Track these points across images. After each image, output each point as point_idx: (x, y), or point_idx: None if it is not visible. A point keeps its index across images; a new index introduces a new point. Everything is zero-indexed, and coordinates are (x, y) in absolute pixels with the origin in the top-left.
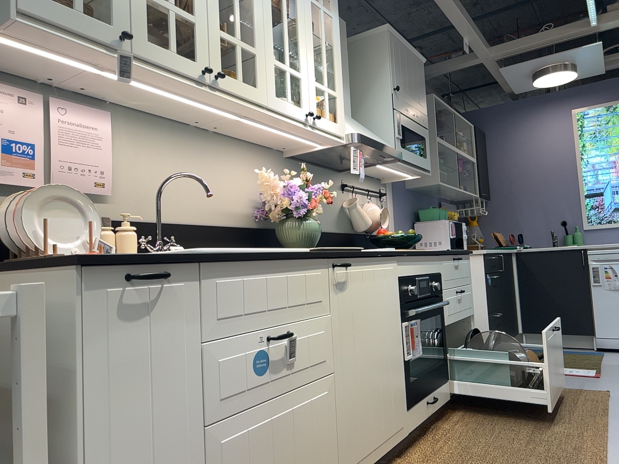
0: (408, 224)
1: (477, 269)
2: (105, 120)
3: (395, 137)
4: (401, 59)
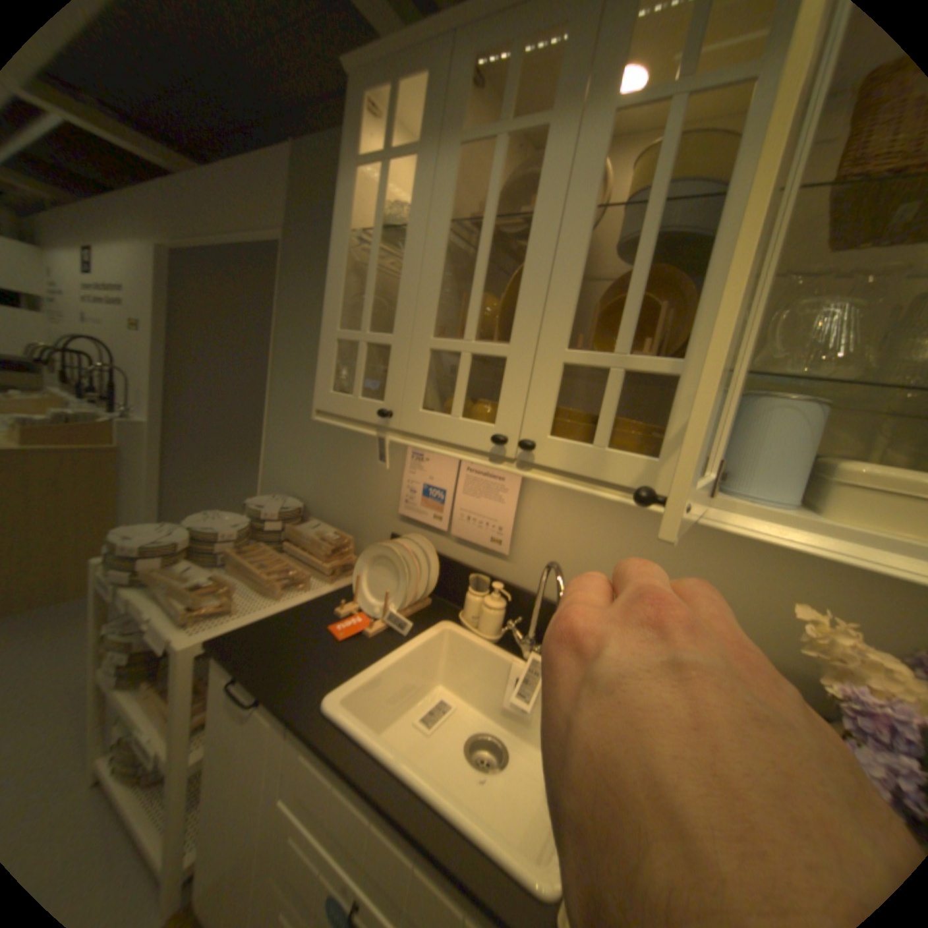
0: None
1: None
2: None
3: None
4: None
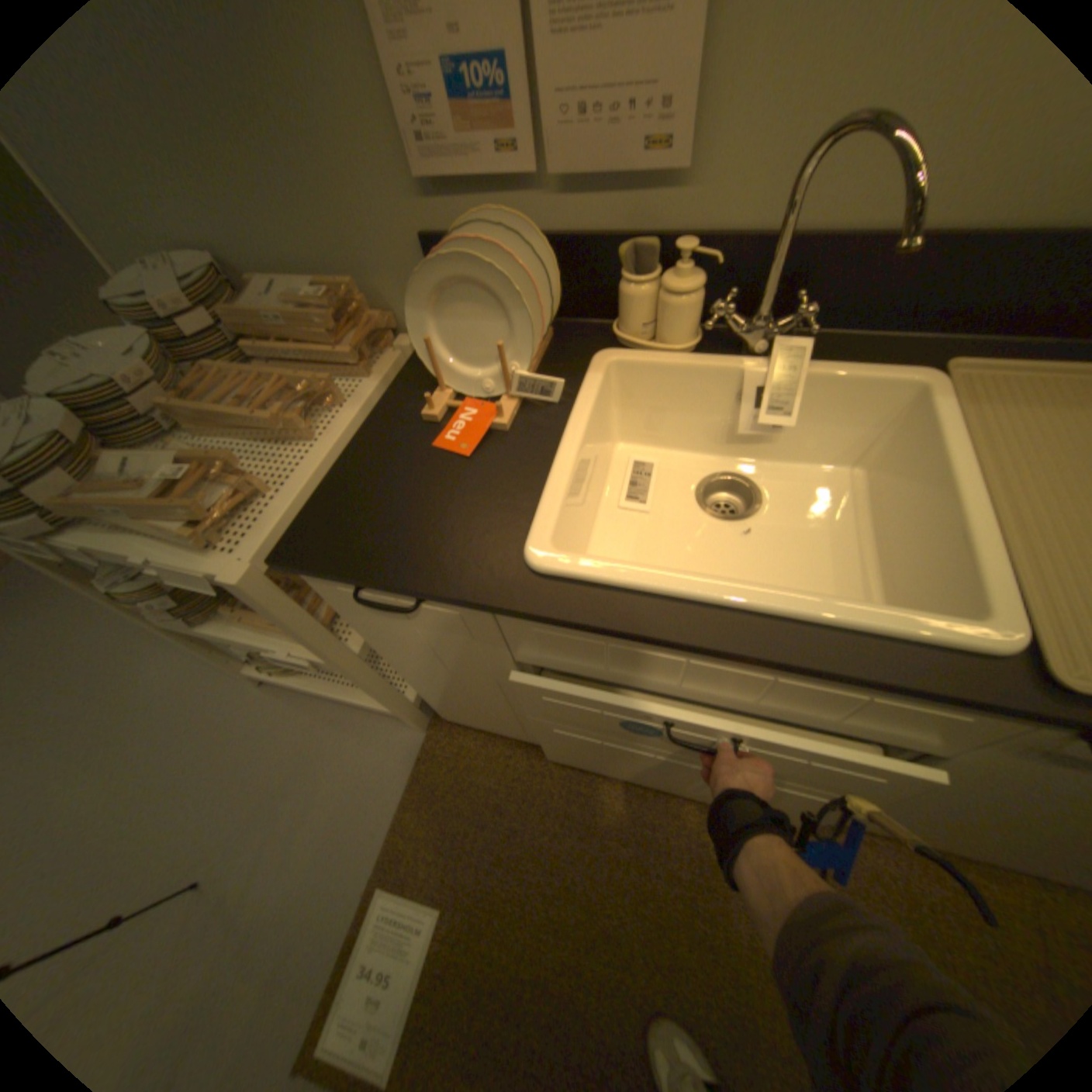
0: None
1: None
2: None
3: None
4: None
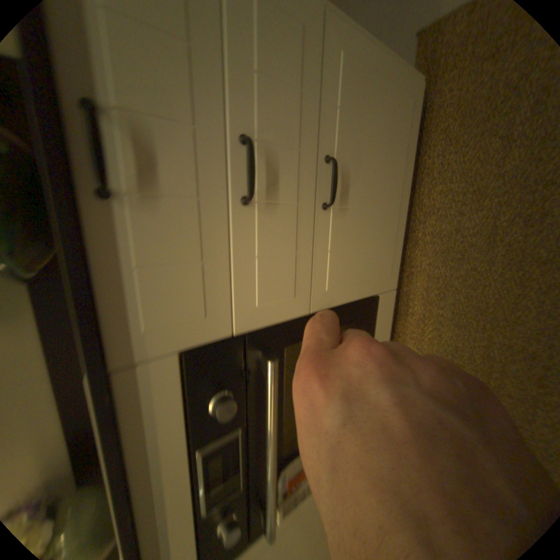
0: None
1: None
2: None
3: None
4: None
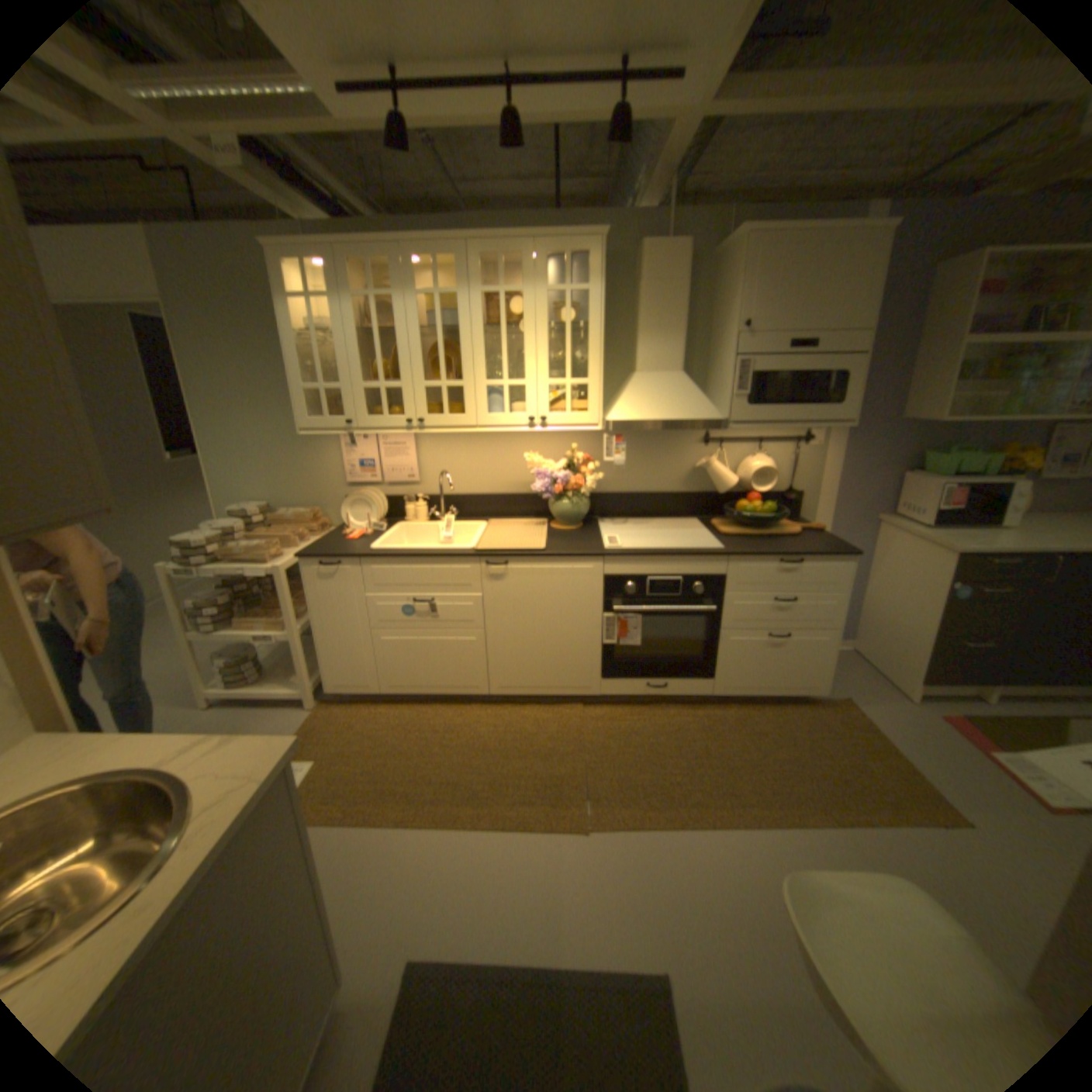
0: (885, 473)
1: (946, 571)
2: (412, 436)
3: (731, 396)
4: (785, 263)
